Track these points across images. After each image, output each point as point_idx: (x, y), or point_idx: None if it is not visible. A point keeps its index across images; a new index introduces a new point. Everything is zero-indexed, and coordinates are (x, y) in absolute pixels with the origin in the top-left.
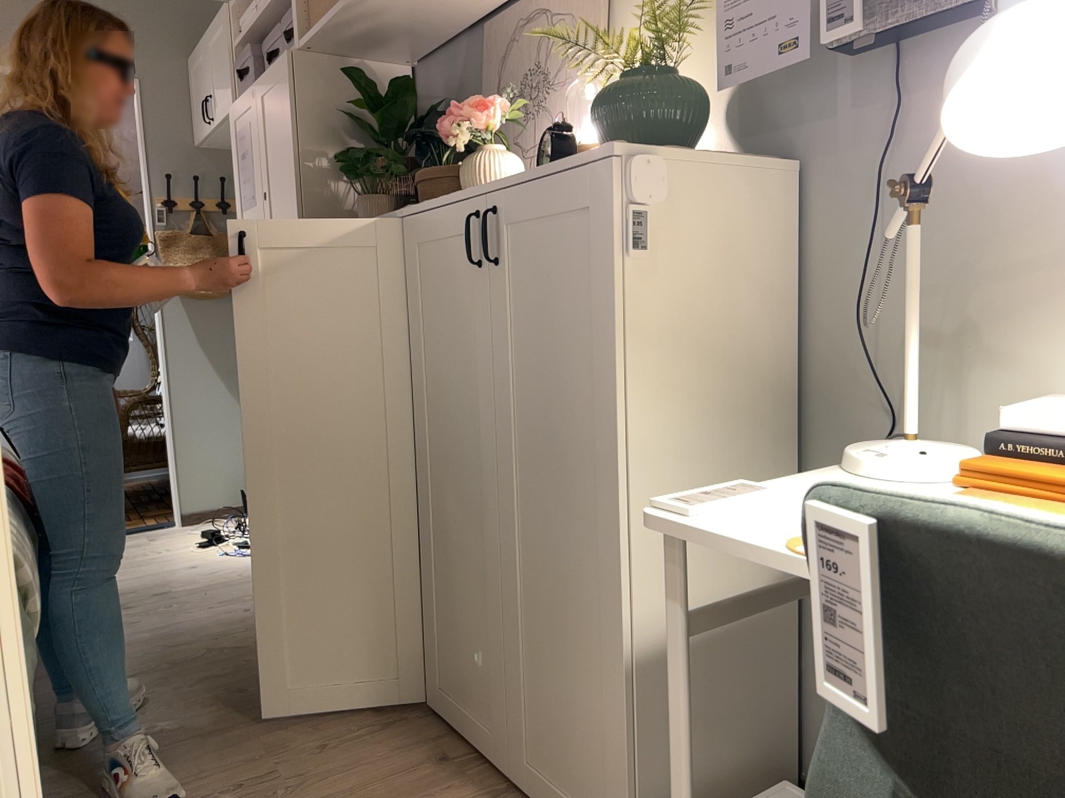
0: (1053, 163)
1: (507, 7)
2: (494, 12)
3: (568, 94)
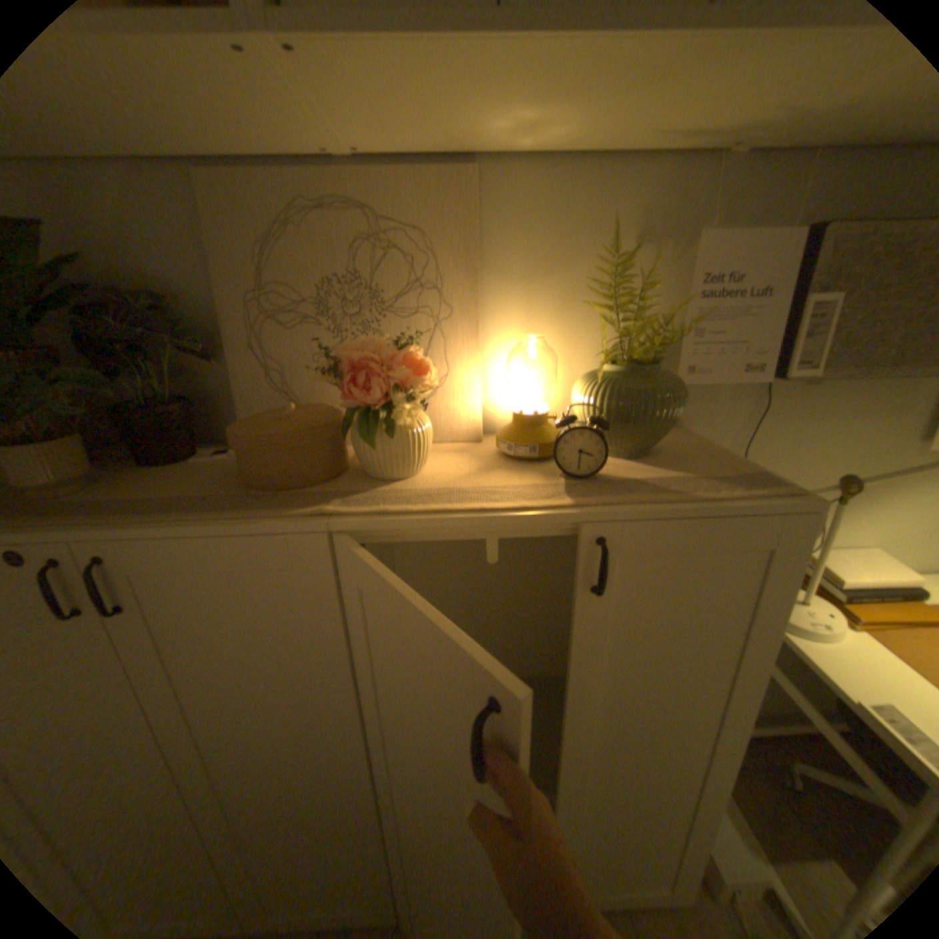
0: (831, 445)
1: (251, 161)
2: (225, 159)
3: (438, 327)
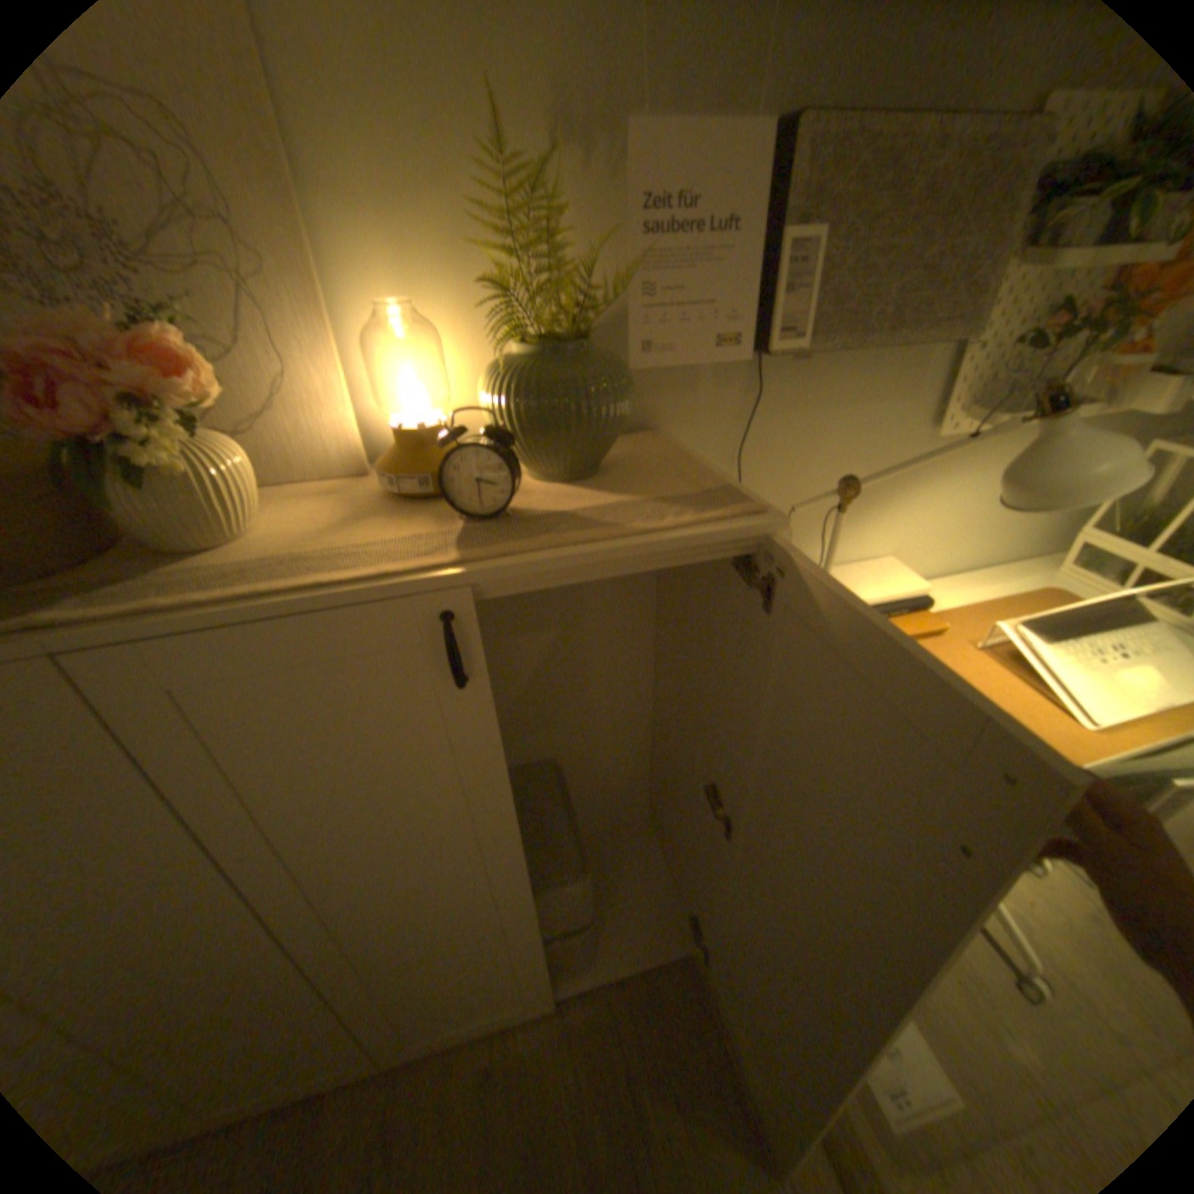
0: (837, 438)
1: None
2: None
3: (241, 288)
